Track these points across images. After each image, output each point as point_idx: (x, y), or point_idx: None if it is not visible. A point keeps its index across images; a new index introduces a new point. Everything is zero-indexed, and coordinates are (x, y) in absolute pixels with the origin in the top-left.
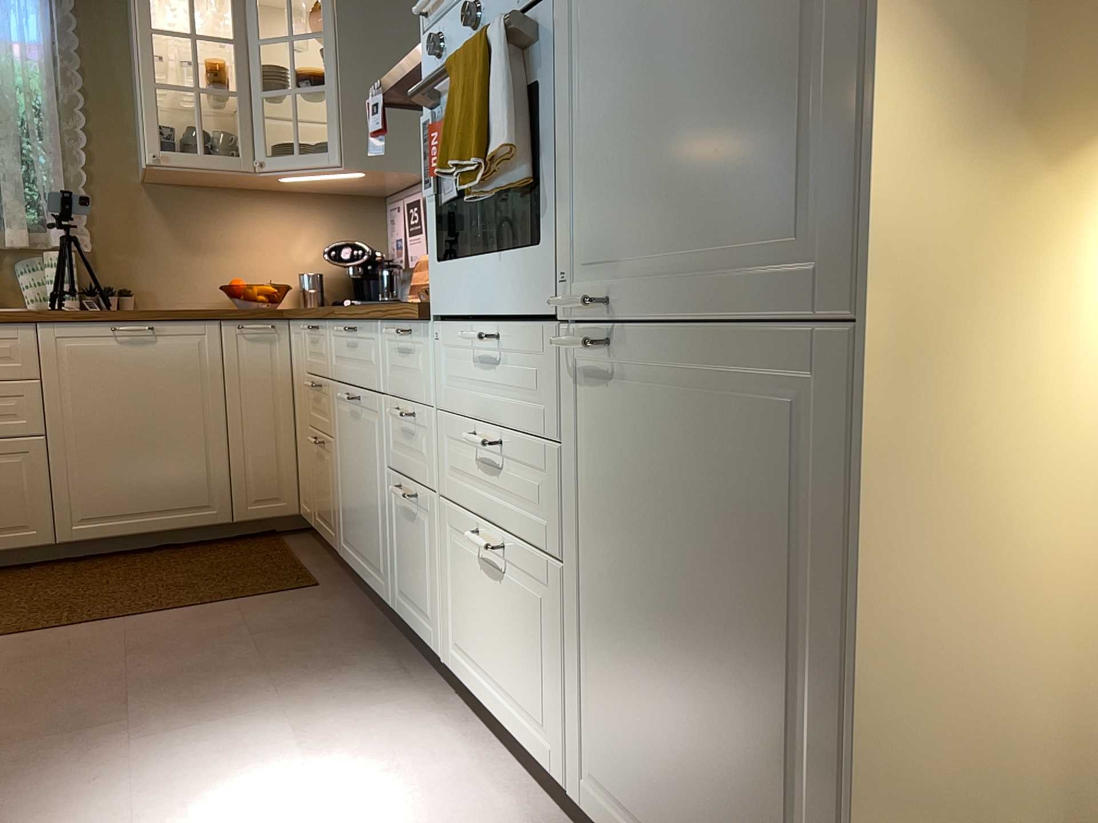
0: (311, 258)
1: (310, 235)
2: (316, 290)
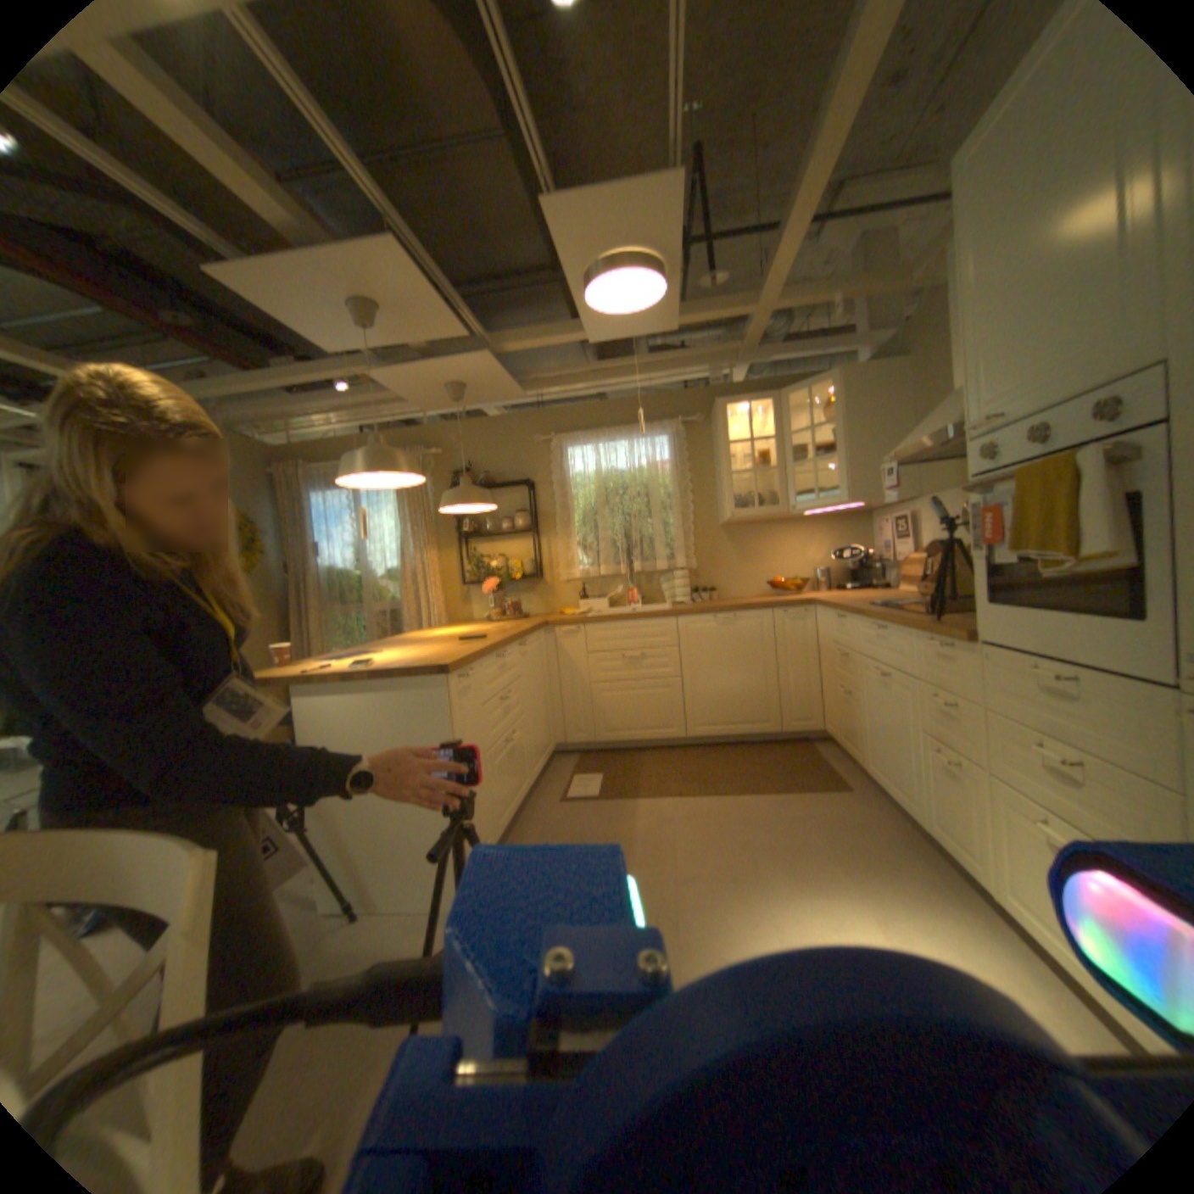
0: (819, 557)
1: (818, 543)
2: (825, 580)
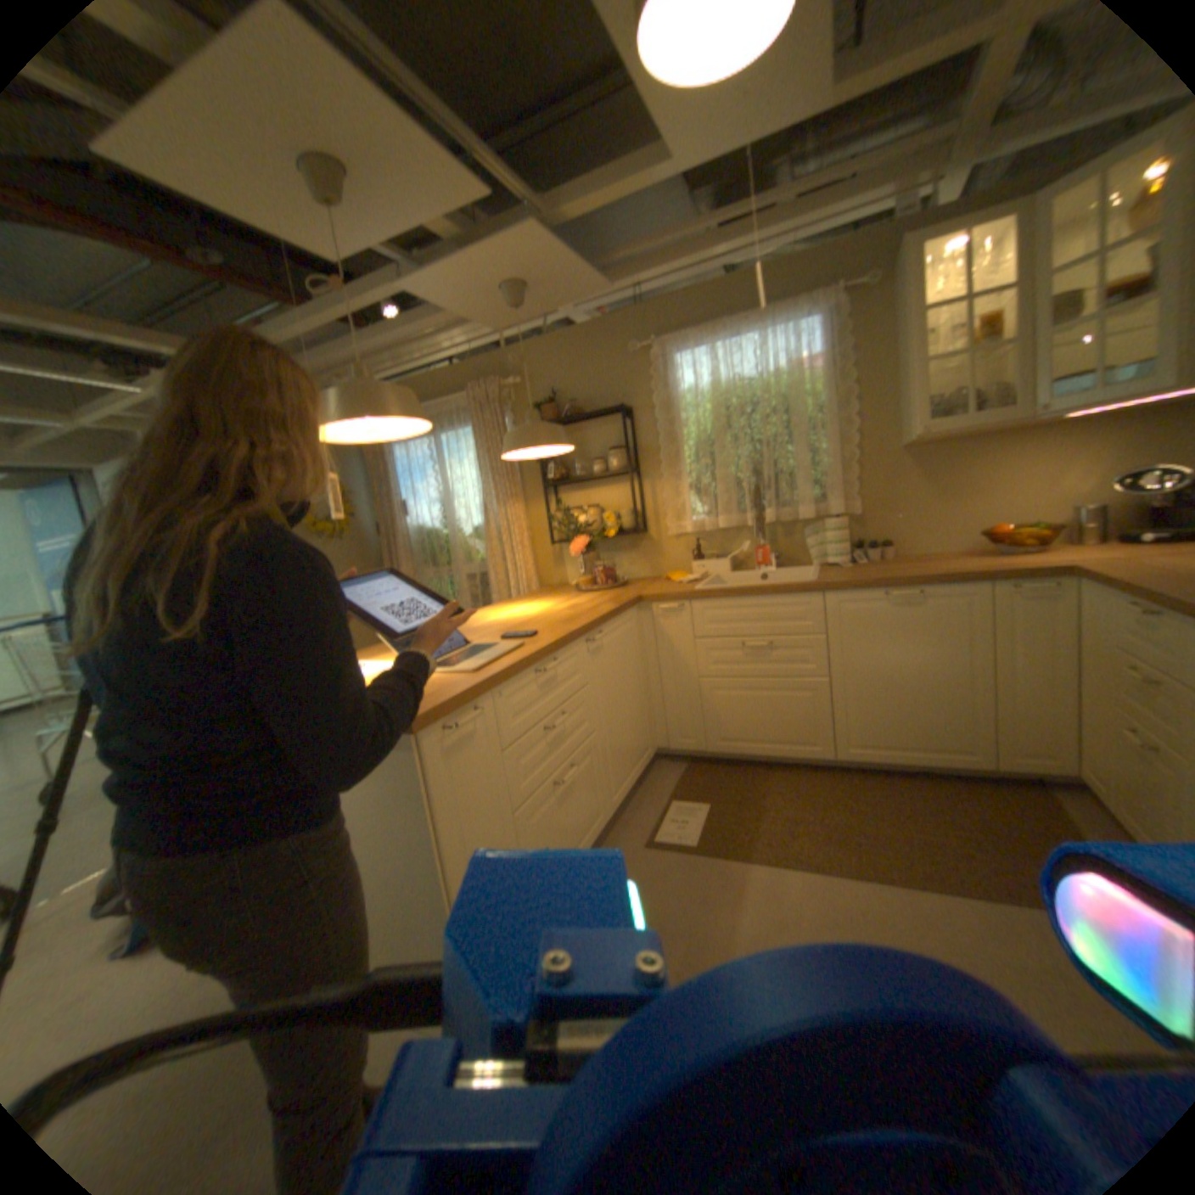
0: (1090, 487)
1: (1090, 463)
2: (1100, 526)
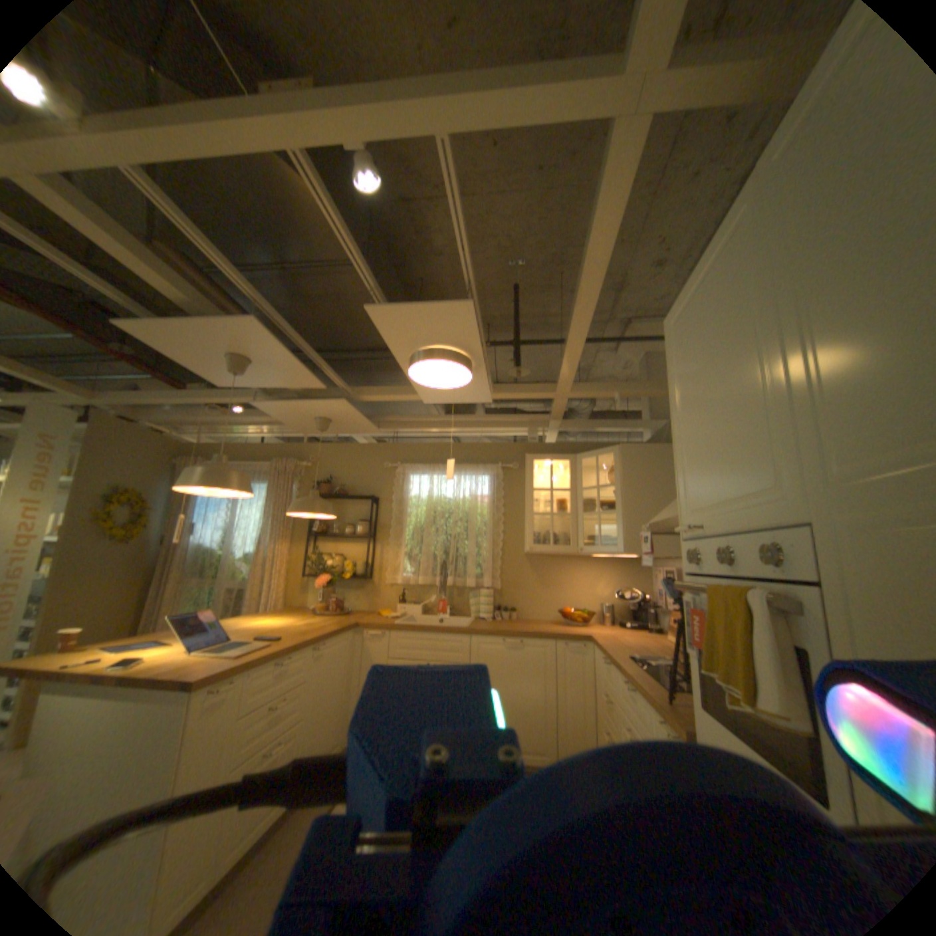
0: (607, 594)
1: (607, 582)
2: (610, 616)
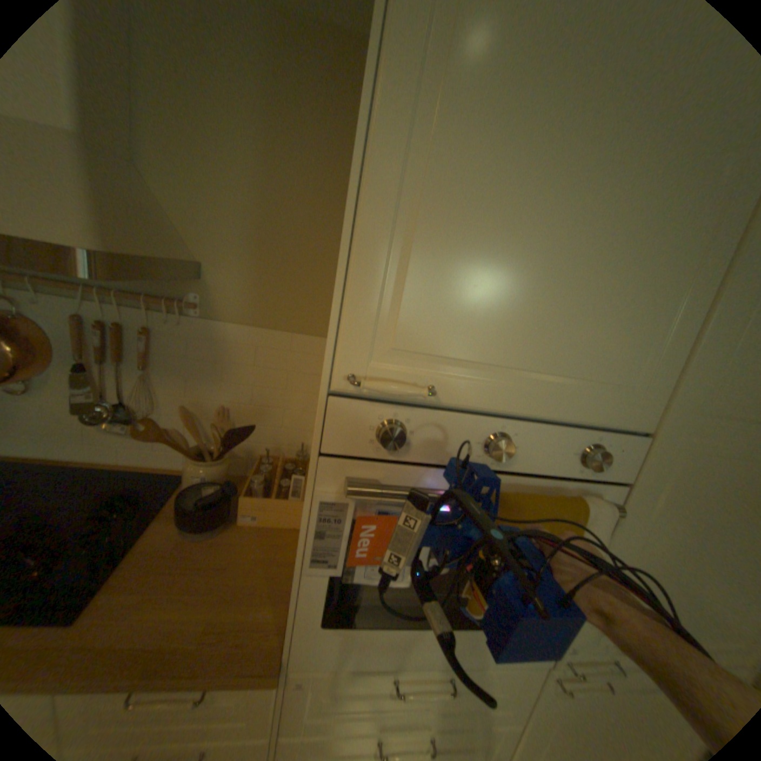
0: None
1: None
2: None
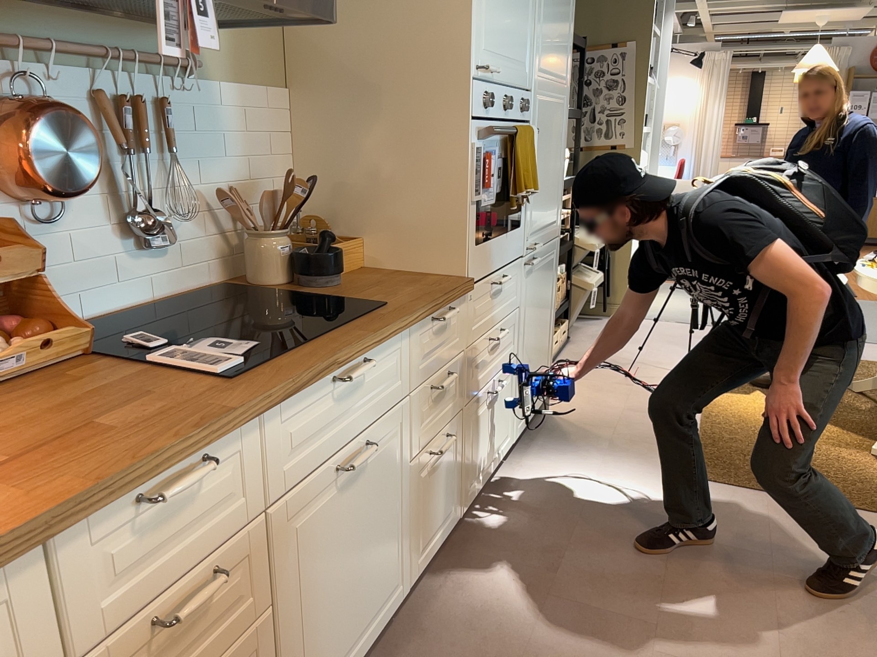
0: None
1: None
2: None
